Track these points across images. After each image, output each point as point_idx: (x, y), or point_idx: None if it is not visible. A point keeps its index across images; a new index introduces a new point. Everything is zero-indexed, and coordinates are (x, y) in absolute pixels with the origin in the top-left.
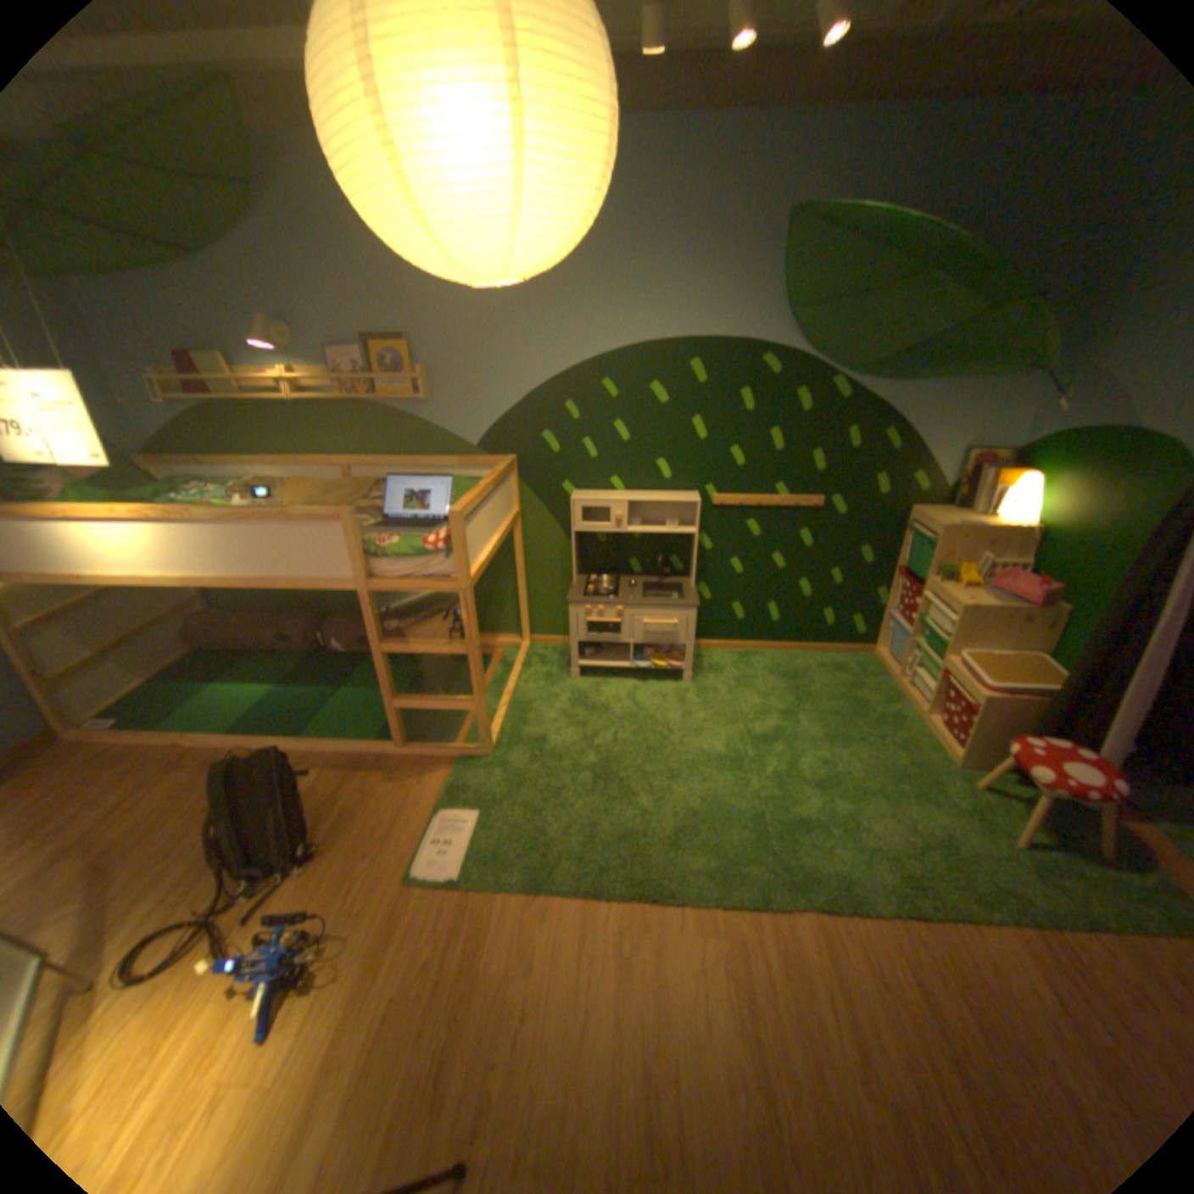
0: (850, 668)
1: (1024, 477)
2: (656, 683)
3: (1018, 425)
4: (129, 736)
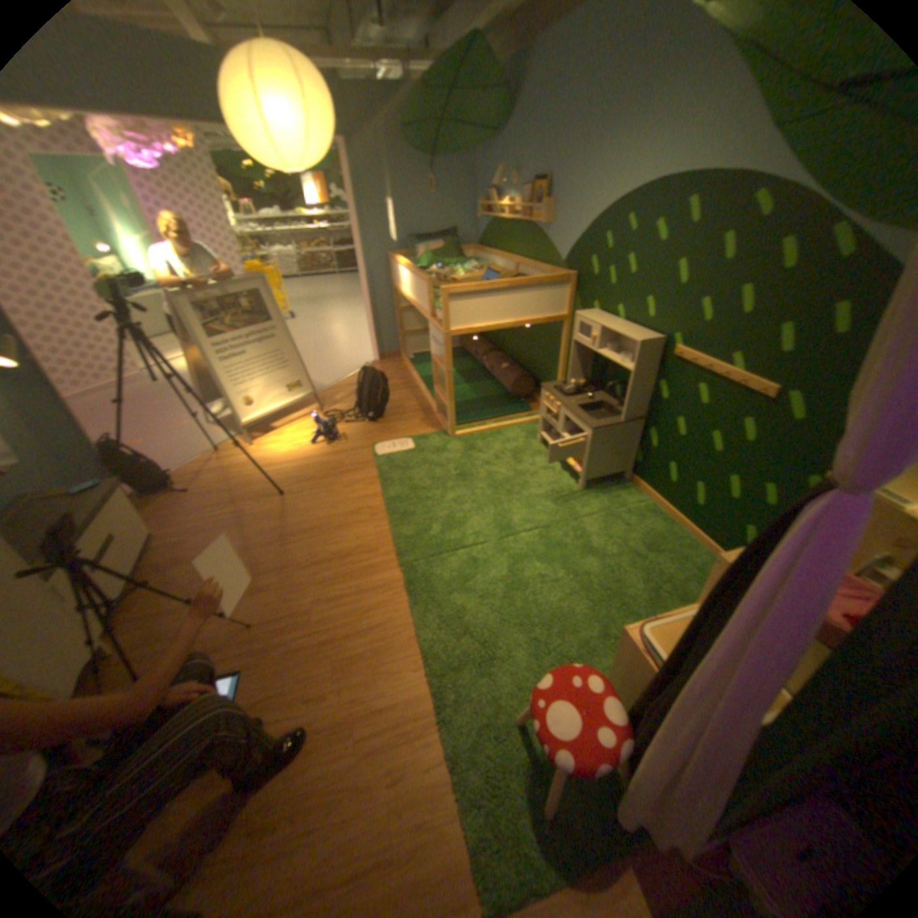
0: None
1: None
2: (568, 477)
3: None
4: (409, 364)
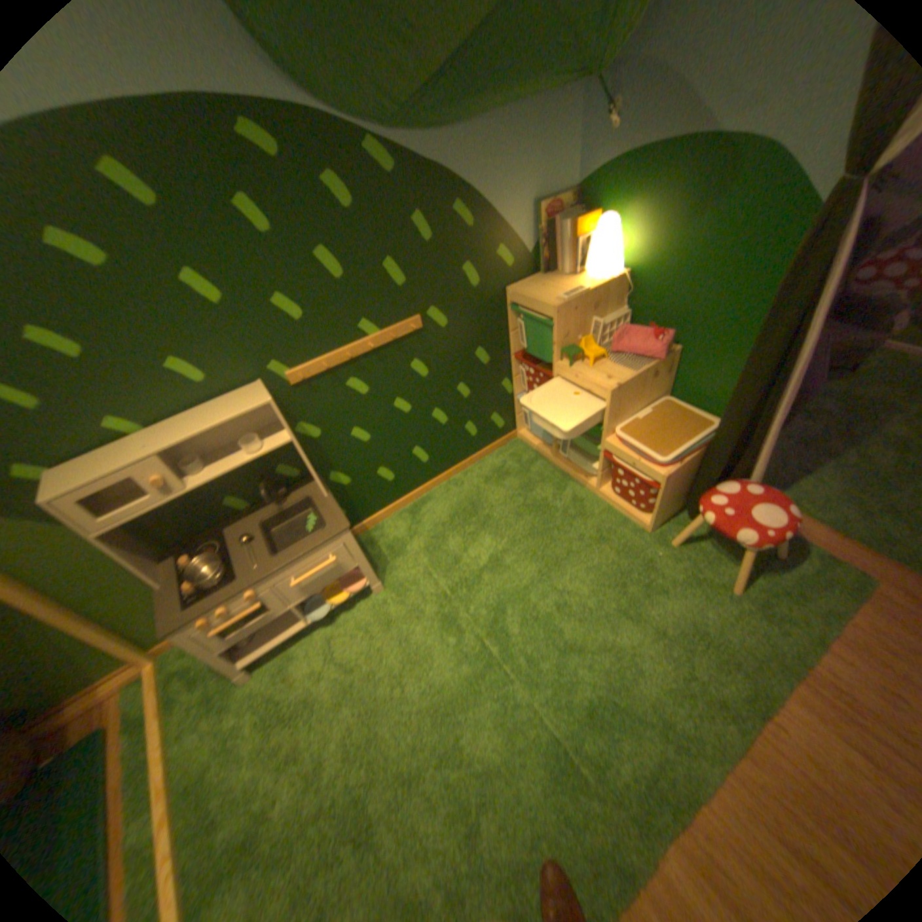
0: (509, 465)
1: (602, 221)
2: (348, 612)
3: (571, 157)
4: None
